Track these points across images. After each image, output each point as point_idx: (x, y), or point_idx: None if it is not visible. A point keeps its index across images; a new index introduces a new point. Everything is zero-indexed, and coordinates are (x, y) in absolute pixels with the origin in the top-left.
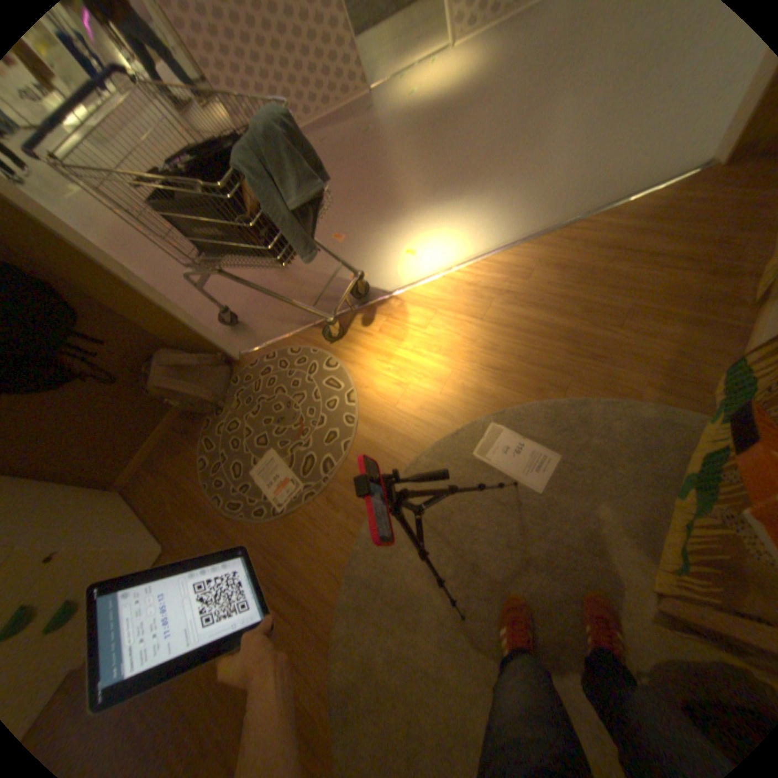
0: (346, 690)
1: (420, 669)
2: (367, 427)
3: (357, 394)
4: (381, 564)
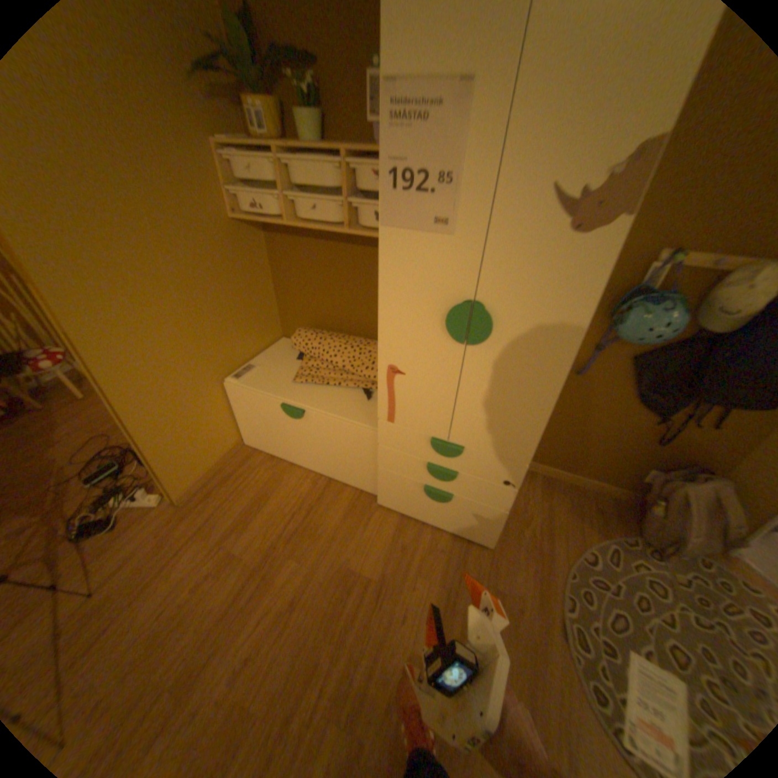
0: None
1: None
2: None
3: None
4: None
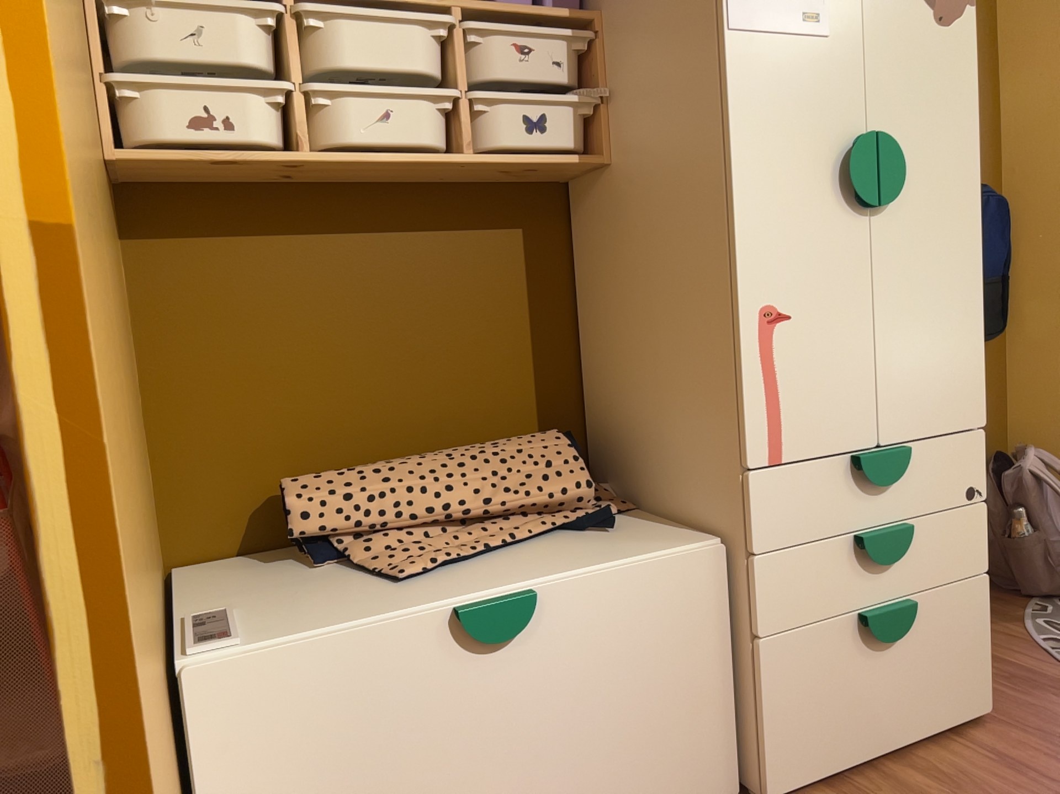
0: None
1: None
2: None
3: None
4: None
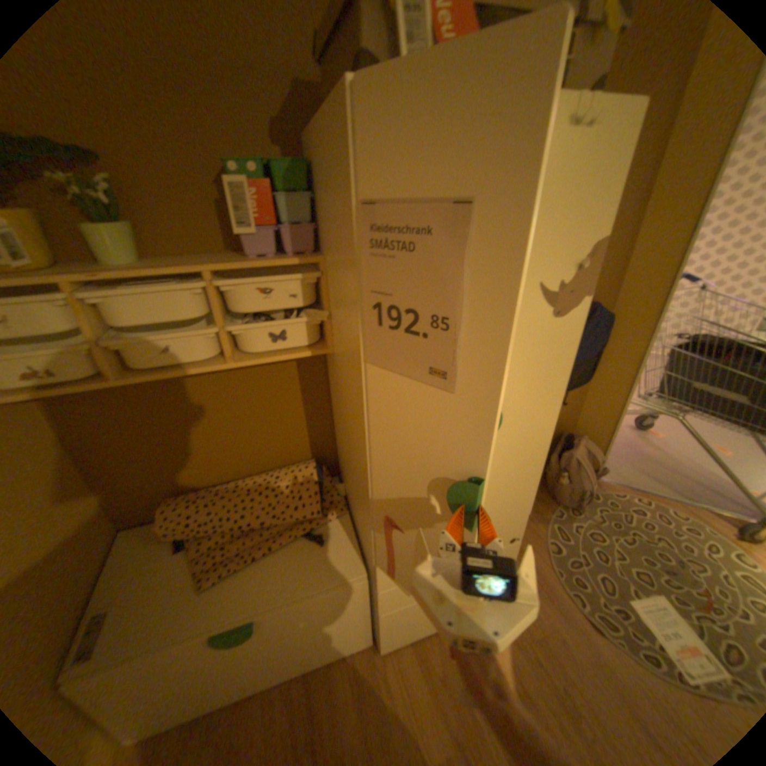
0: None
1: None
2: None
3: None
4: None
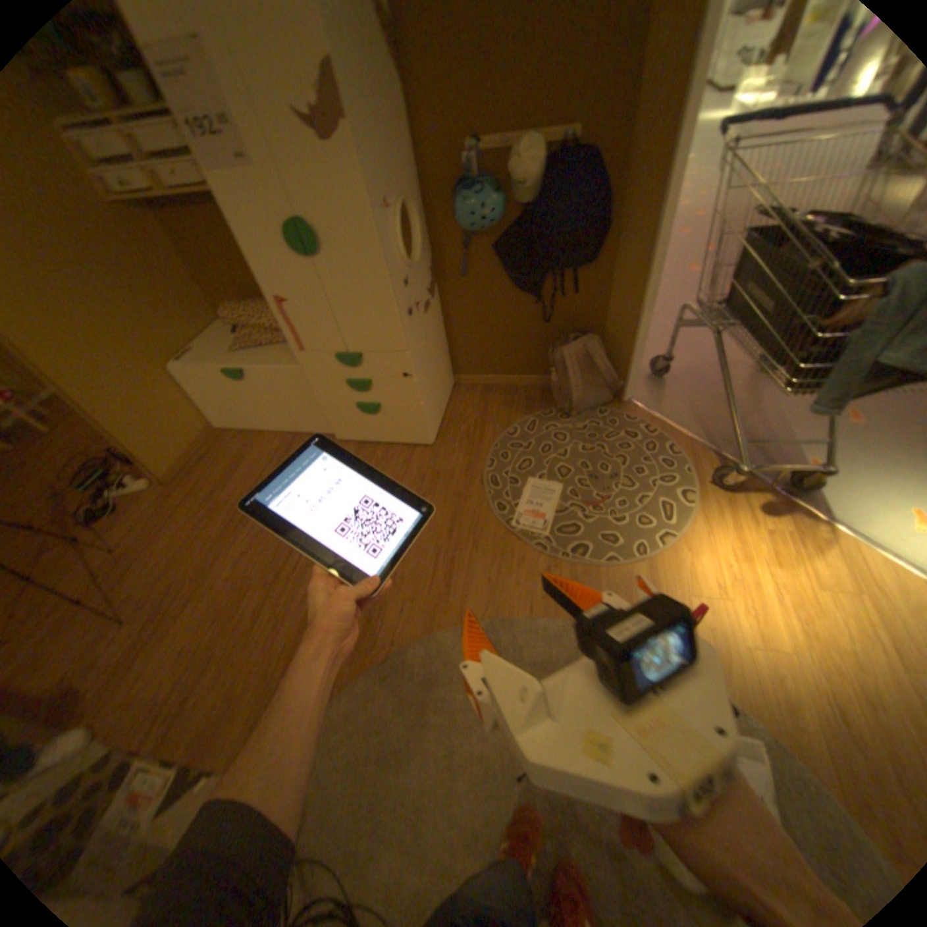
0: (407, 671)
1: (454, 746)
2: (647, 574)
3: (676, 544)
4: (523, 658)
